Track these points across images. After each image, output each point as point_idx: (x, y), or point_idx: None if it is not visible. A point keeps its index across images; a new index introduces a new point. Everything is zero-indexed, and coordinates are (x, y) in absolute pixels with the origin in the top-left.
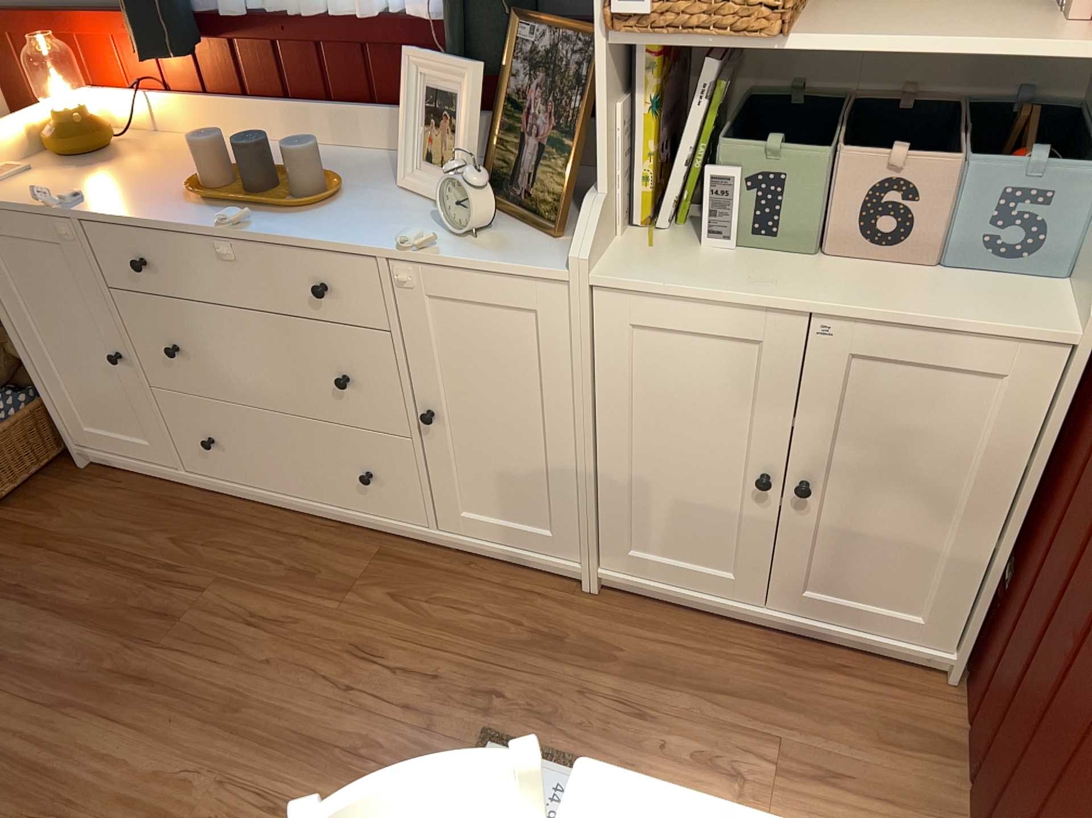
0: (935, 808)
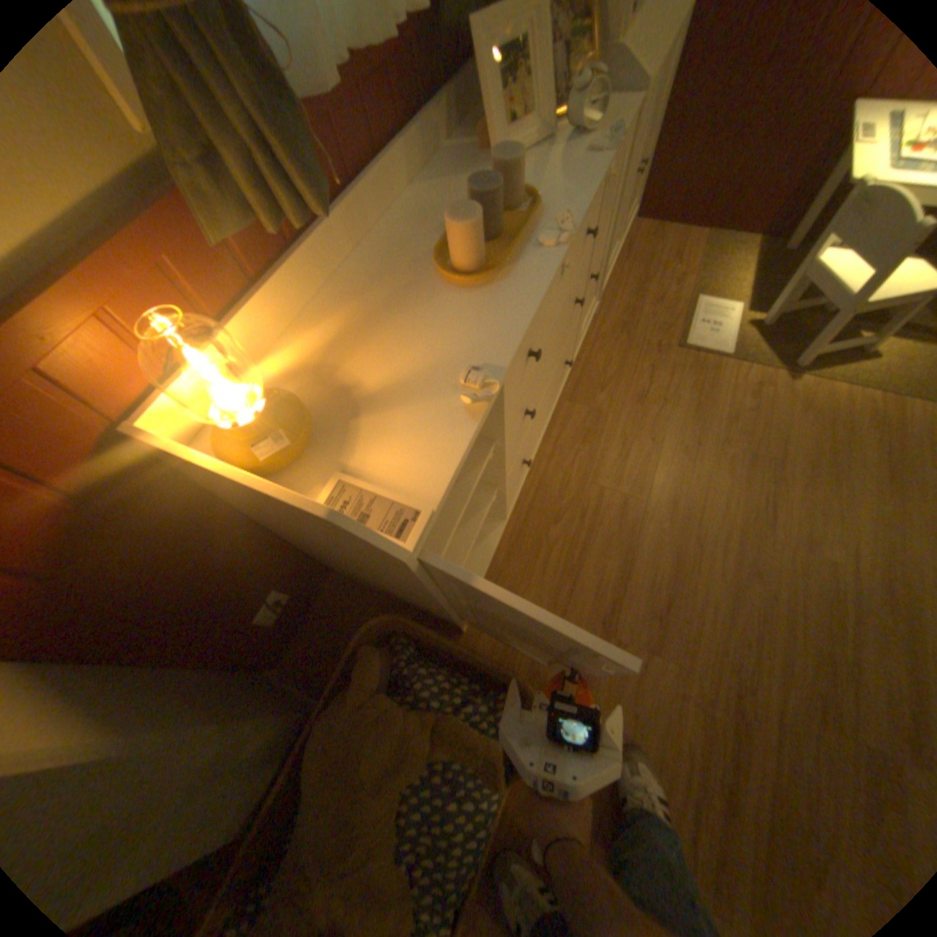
0: (687, 232)
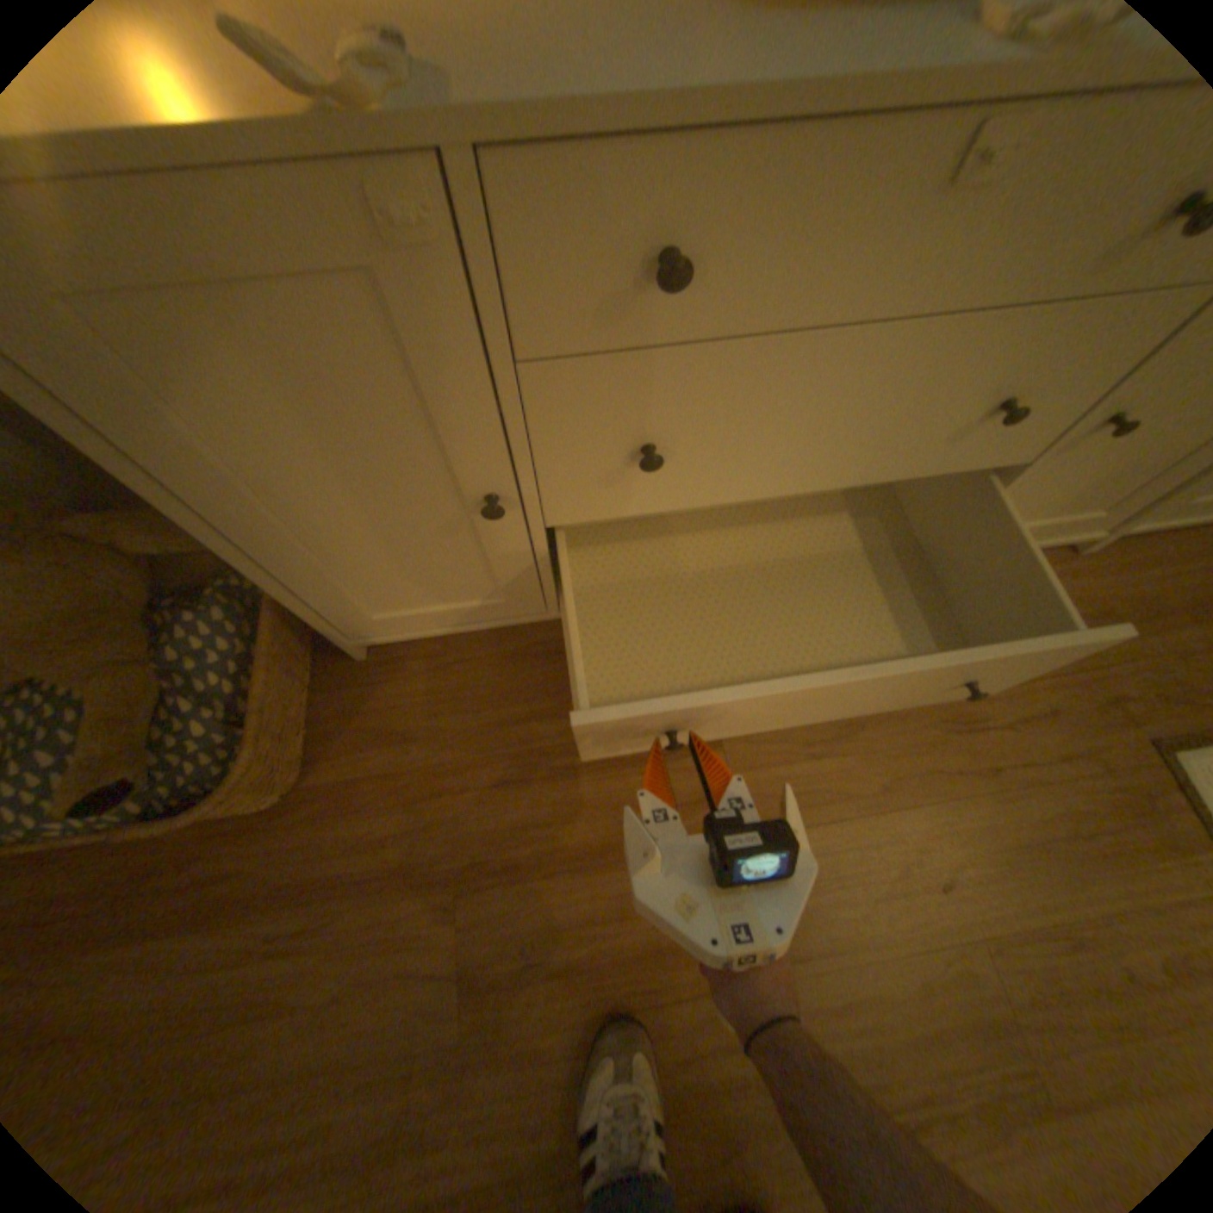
0: None
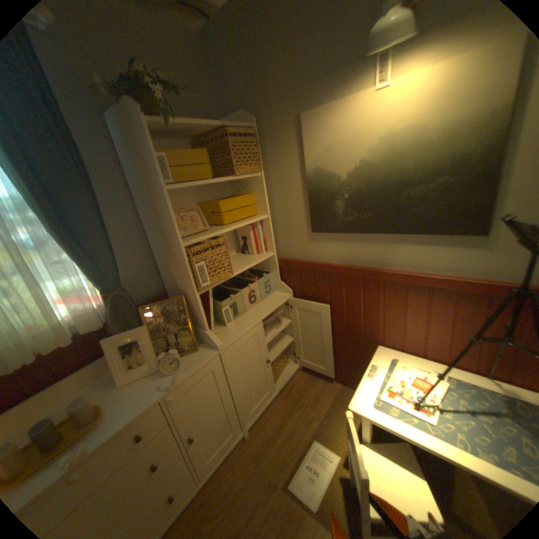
0: (329, 384)
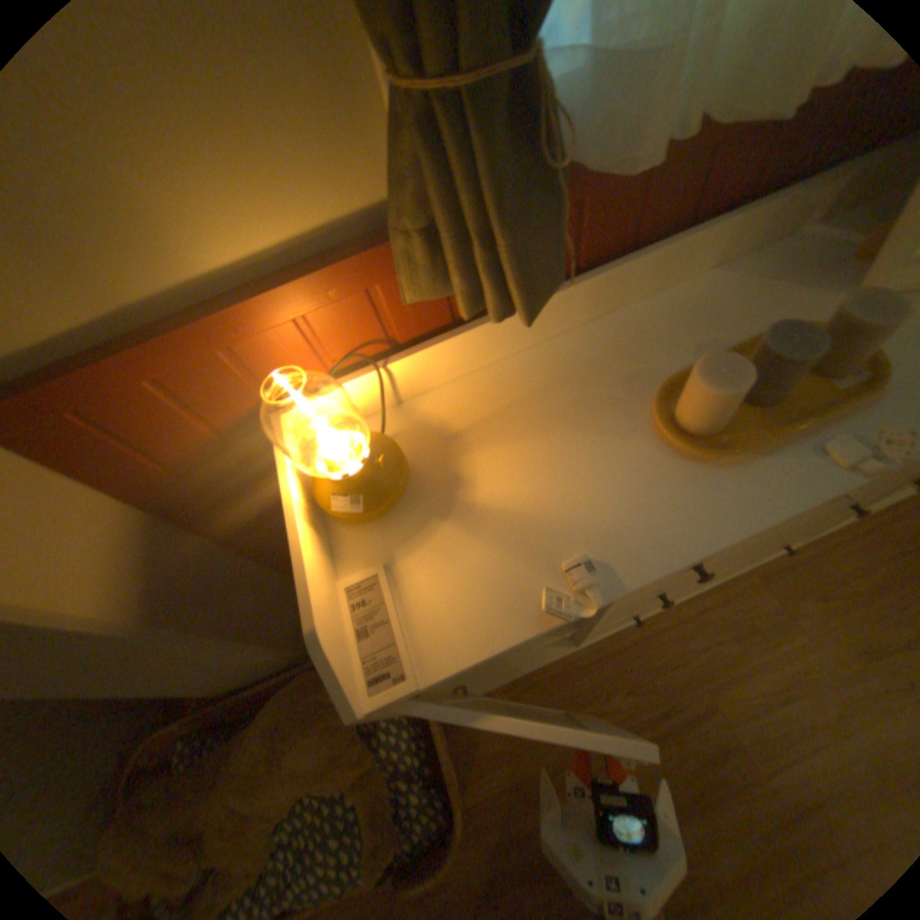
0: None
